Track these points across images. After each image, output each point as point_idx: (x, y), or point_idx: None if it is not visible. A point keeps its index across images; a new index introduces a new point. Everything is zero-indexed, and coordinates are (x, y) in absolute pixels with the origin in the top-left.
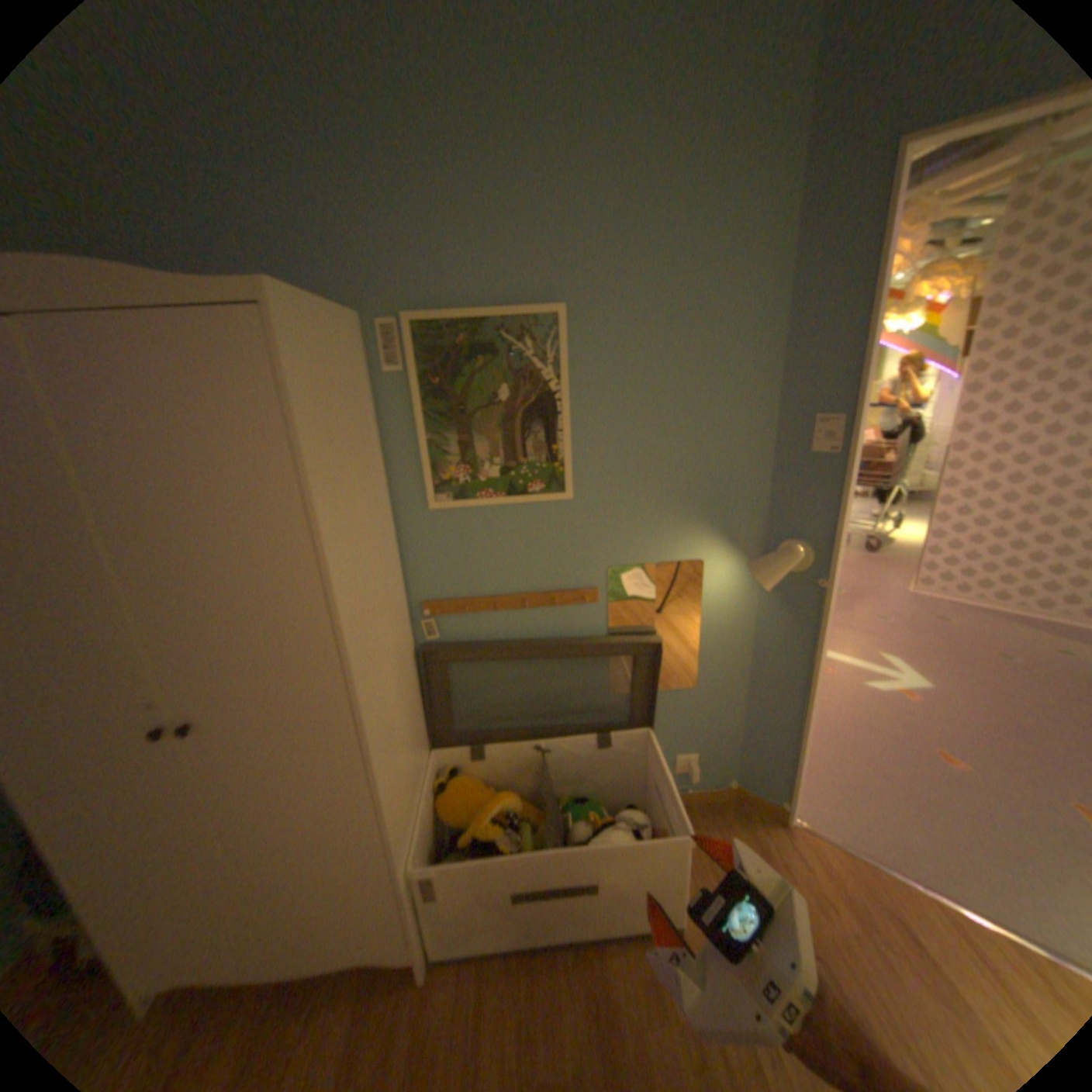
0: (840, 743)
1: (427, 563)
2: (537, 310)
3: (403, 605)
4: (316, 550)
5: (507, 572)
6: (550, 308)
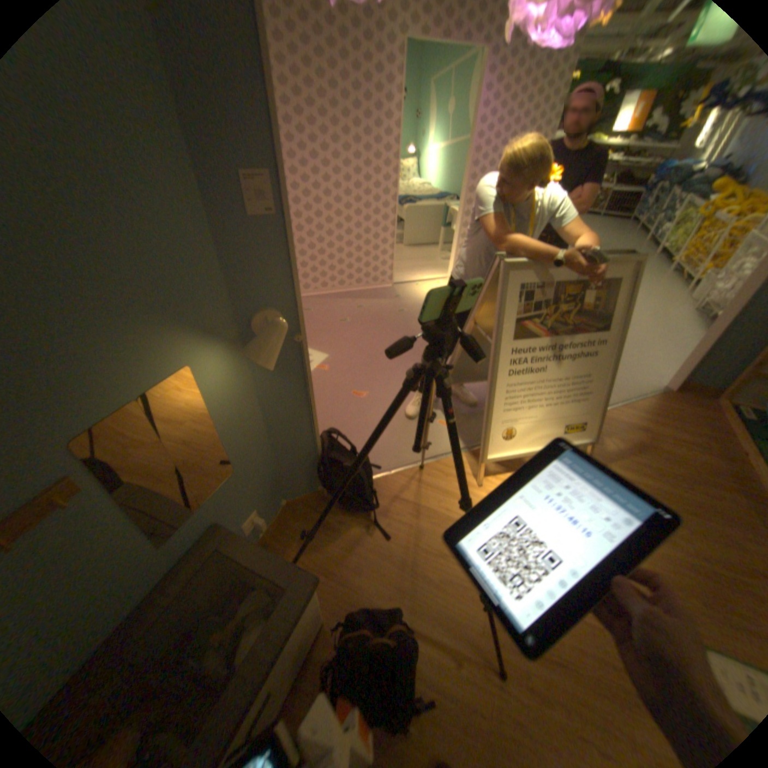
0: None
1: None
2: None
3: None
4: None
5: None
6: None
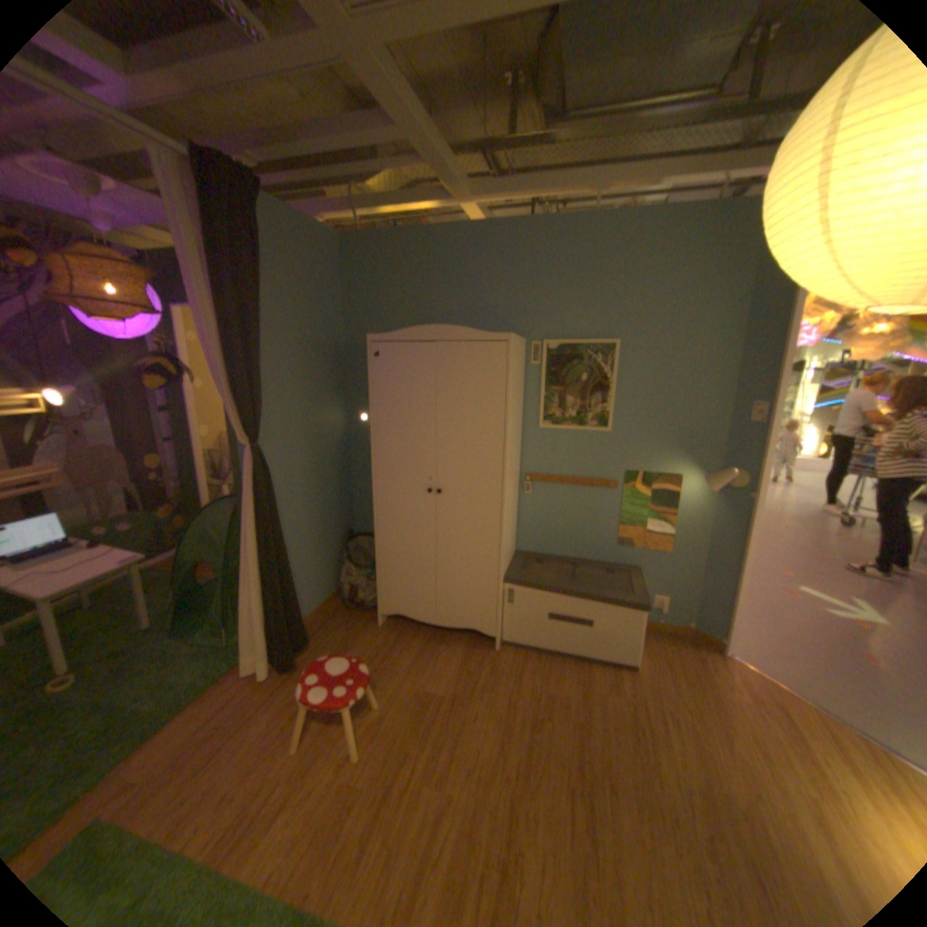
0: (785, 632)
1: (532, 454)
2: (605, 341)
3: (518, 471)
4: (505, 427)
5: (570, 464)
6: (612, 341)
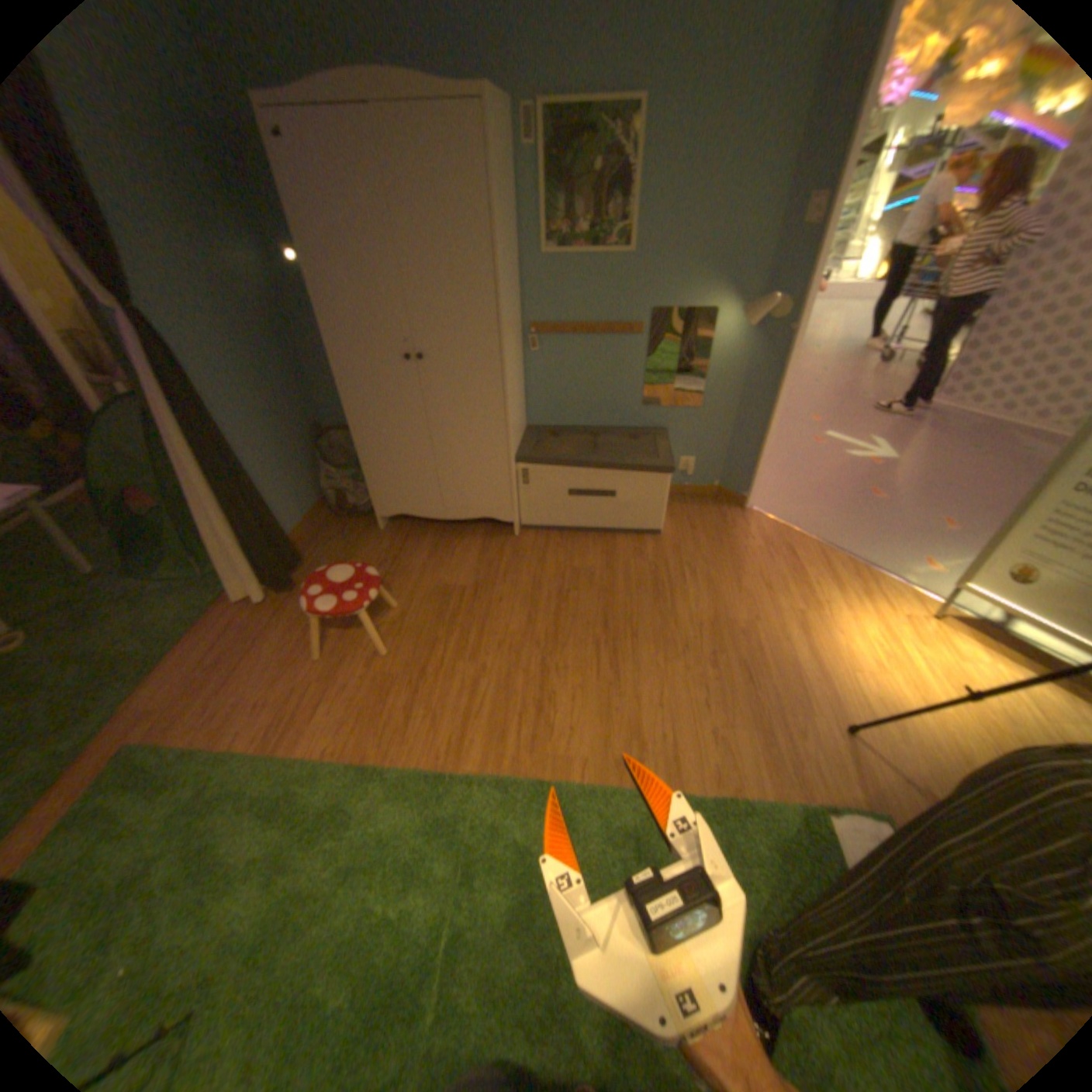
0: (803, 478)
1: (535, 295)
2: (626, 98)
3: (519, 321)
4: (494, 252)
5: (585, 306)
6: (635, 96)
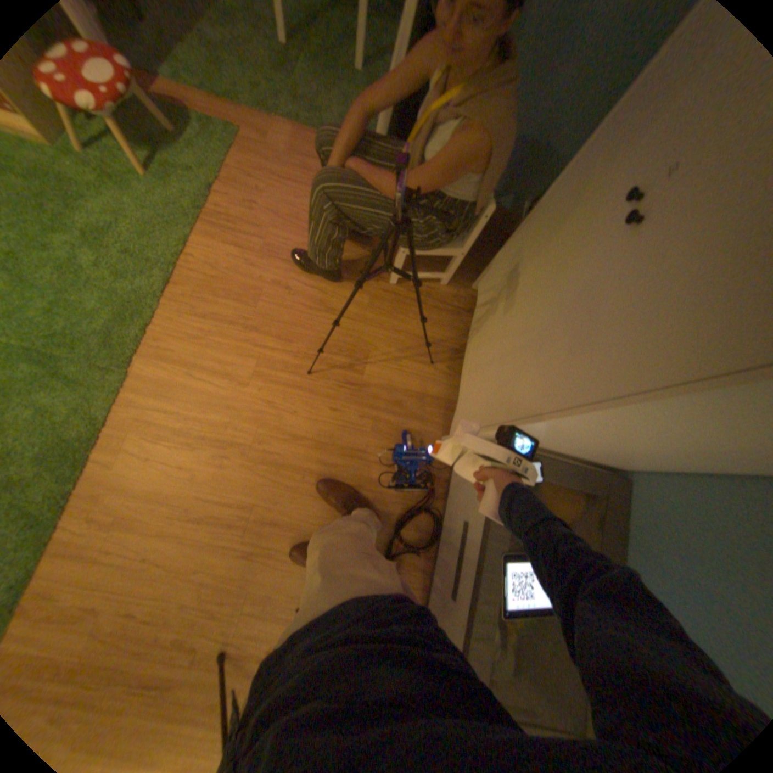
0: None
1: None
2: None
3: None
4: None
5: None
6: None
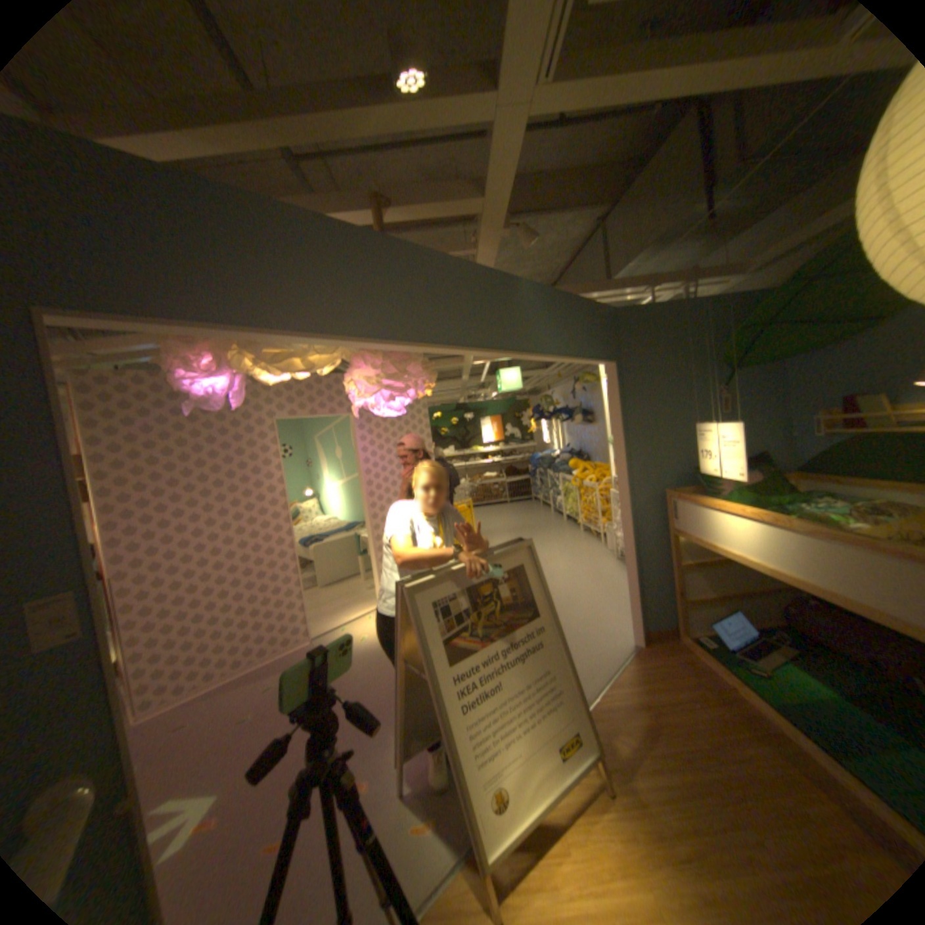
0: None
1: None
2: None
3: None
4: None
5: None
6: None
